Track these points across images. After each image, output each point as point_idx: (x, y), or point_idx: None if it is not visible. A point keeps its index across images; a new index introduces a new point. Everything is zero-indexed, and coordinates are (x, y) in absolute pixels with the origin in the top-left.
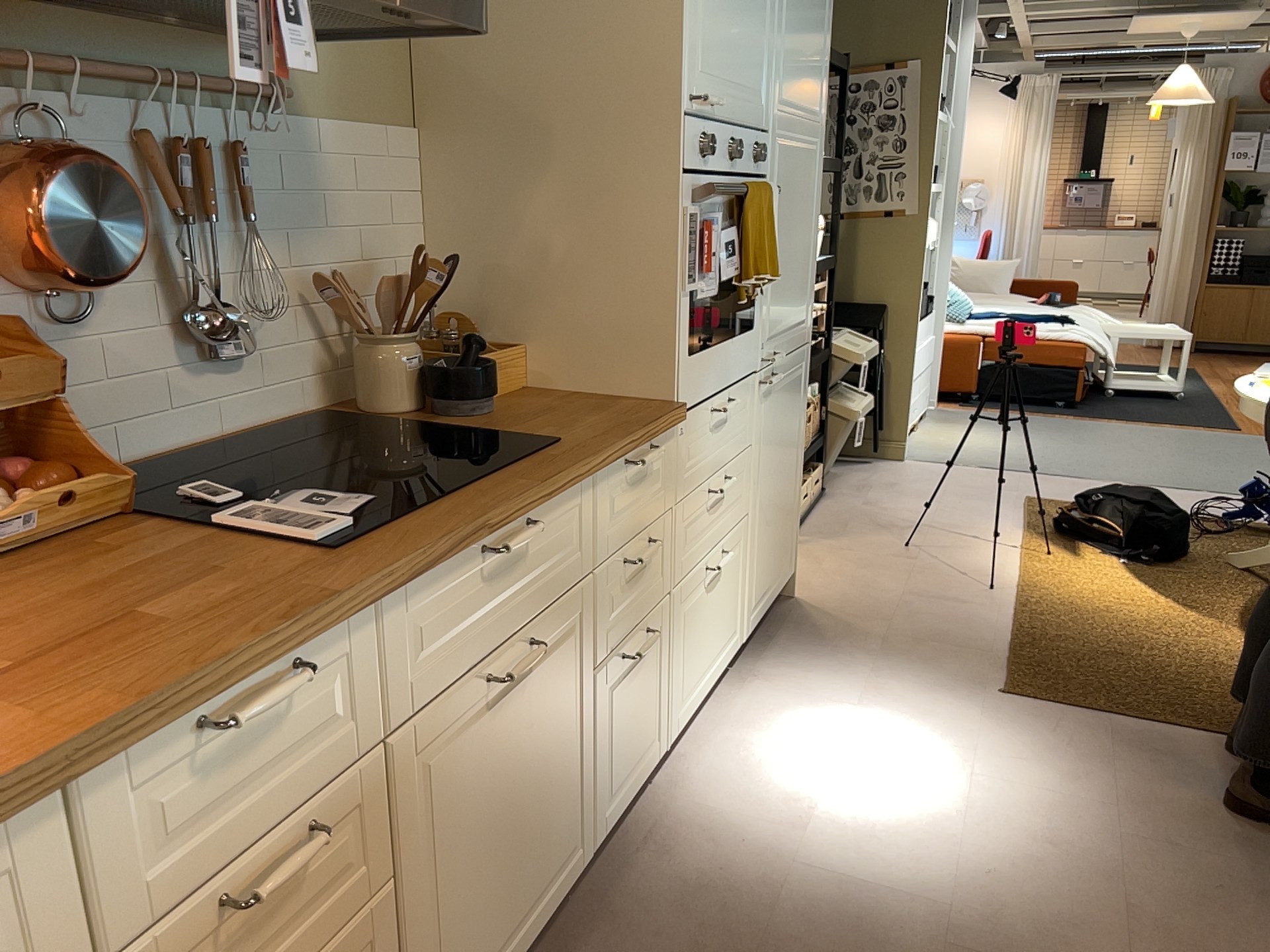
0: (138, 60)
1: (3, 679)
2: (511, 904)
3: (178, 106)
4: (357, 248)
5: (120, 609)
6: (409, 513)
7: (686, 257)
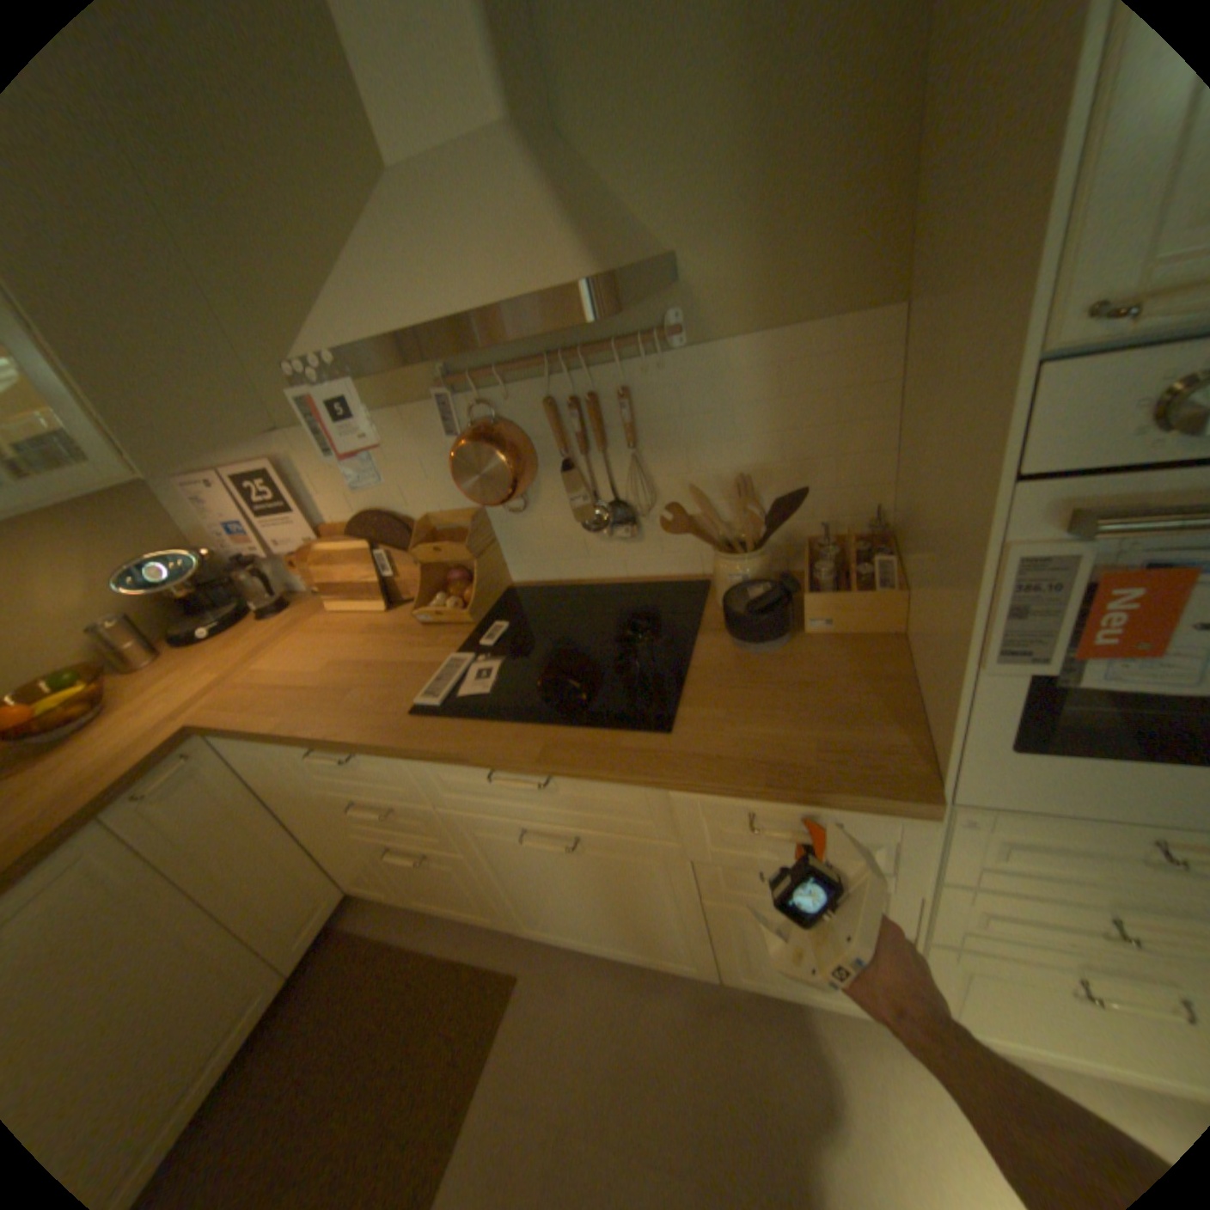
0: (546, 344)
1: (307, 692)
2: (596, 935)
3: (574, 370)
4: (774, 451)
5: (360, 684)
6: (470, 718)
7: (1002, 621)
